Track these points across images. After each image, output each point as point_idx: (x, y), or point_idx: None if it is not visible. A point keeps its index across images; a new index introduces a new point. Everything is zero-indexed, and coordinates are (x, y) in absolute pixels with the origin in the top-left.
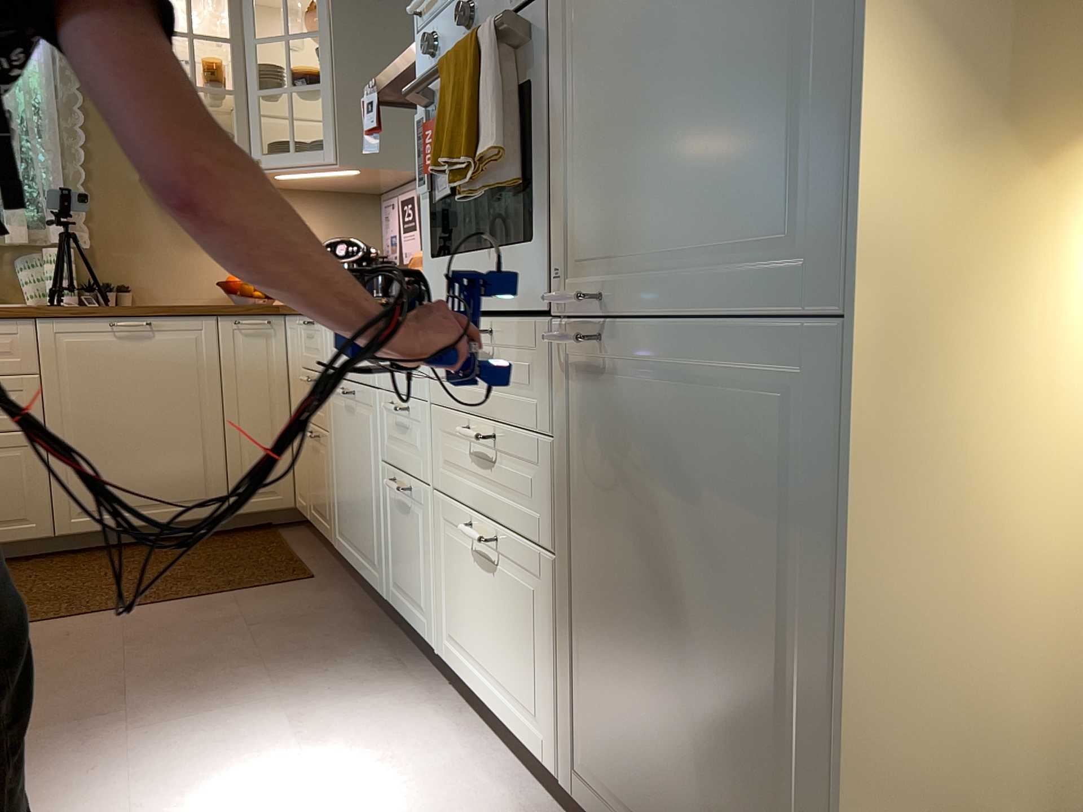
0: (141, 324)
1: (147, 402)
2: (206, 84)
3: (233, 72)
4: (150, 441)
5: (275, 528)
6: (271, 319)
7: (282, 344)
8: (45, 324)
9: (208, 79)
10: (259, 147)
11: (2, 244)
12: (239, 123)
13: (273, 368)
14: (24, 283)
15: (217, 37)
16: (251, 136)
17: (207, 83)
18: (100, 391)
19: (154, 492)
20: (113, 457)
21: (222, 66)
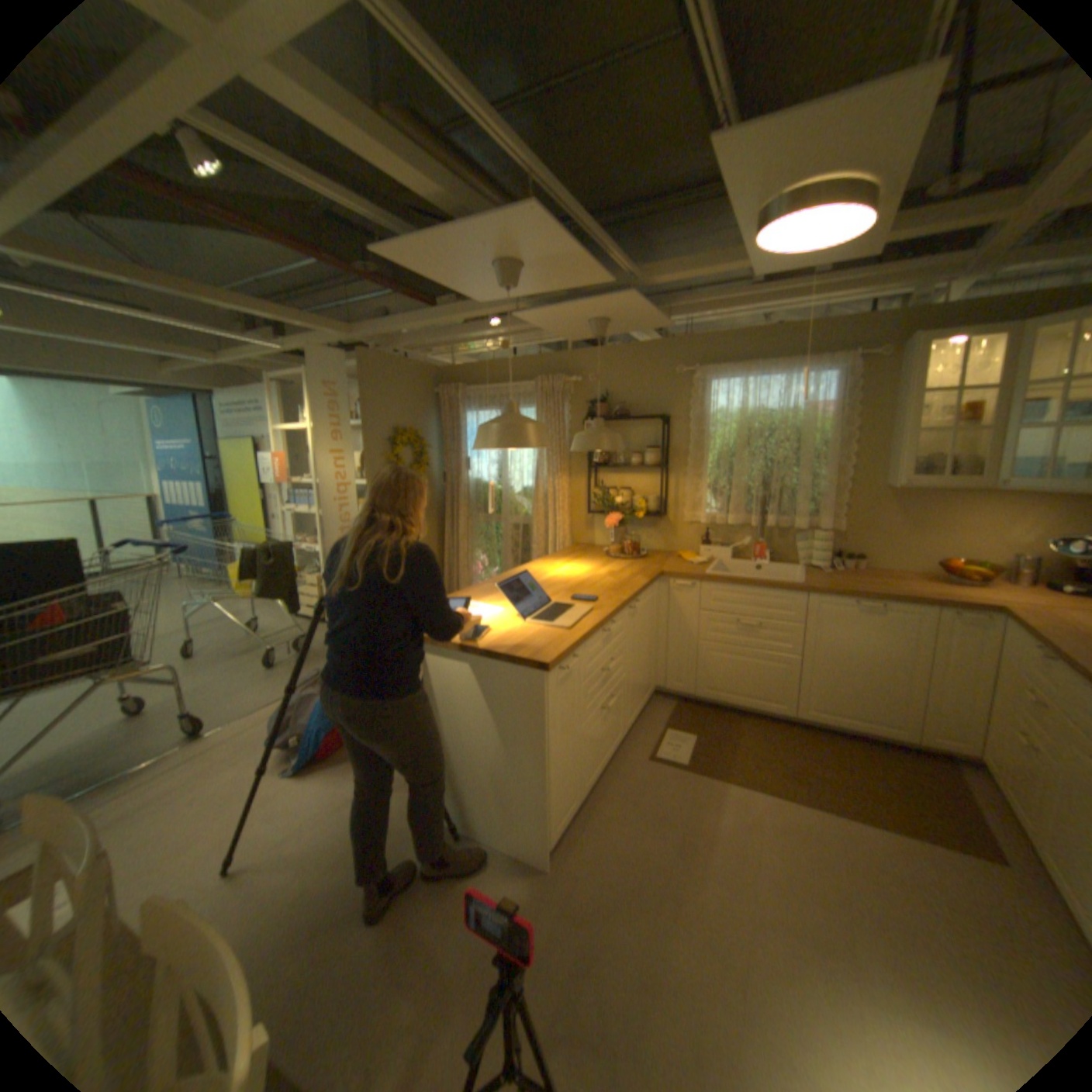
0: (880, 607)
1: (873, 656)
2: (966, 421)
3: (995, 410)
4: (870, 681)
5: (960, 766)
6: (994, 616)
7: (1001, 637)
8: (815, 597)
9: (966, 413)
10: (1010, 471)
11: (790, 526)
12: (993, 451)
13: (987, 654)
14: (799, 550)
15: (986, 385)
16: (1003, 461)
17: (967, 418)
18: (841, 642)
19: (866, 714)
20: (843, 684)
21: (982, 401)
